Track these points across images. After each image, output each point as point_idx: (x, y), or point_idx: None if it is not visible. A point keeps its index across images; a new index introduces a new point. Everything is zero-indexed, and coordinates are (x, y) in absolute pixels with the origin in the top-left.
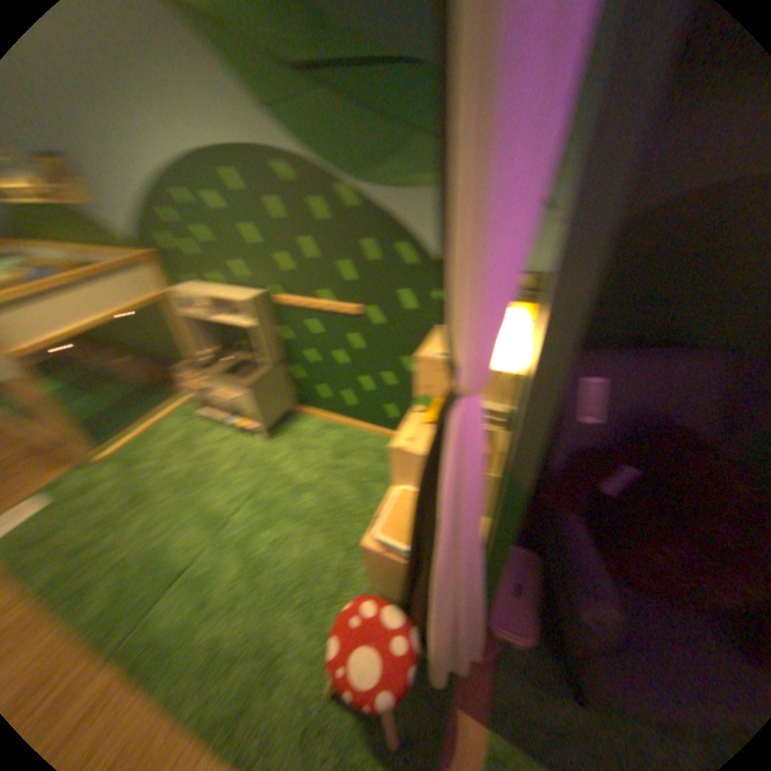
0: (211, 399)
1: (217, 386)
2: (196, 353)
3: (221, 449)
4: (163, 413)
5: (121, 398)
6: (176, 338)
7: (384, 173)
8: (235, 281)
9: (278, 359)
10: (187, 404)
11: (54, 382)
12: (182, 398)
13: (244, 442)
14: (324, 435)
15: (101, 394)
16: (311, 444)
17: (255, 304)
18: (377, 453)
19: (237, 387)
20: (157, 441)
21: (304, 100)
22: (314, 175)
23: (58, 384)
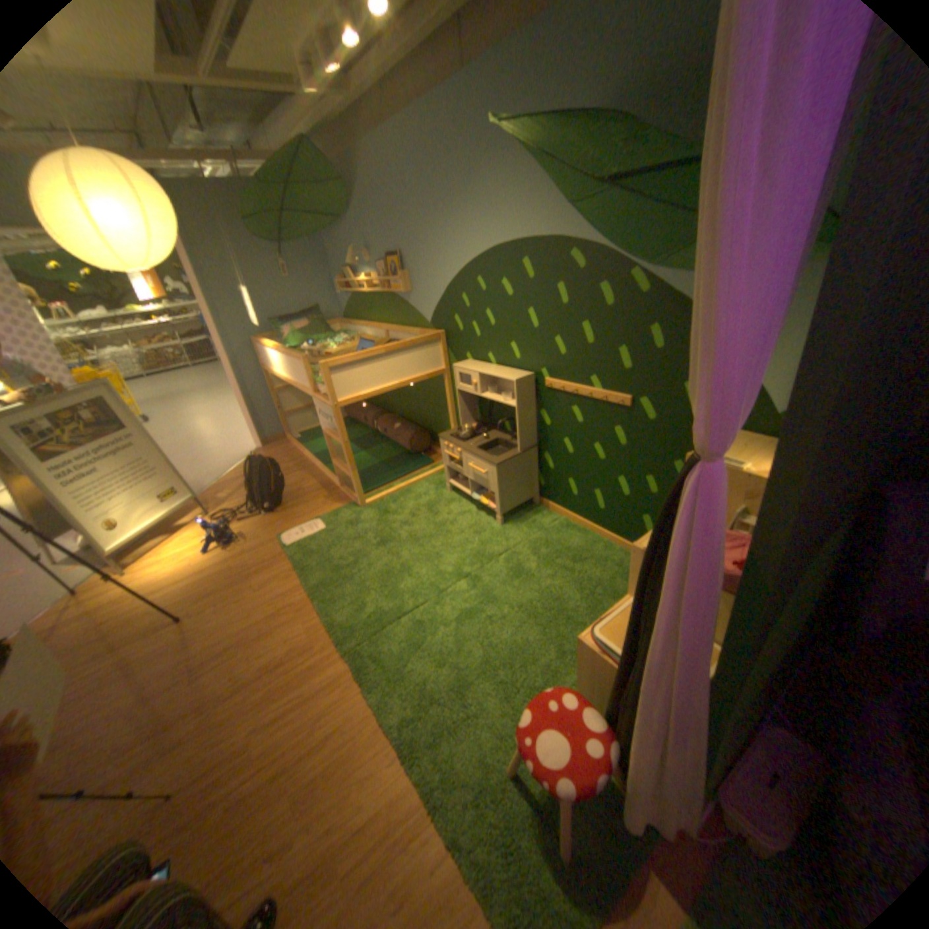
0: (465, 471)
1: (474, 458)
2: (462, 427)
3: (463, 520)
4: (422, 477)
5: (393, 458)
6: (448, 411)
7: (689, 257)
8: (512, 362)
9: (535, 443)
10: (442, 474)
11: (351, 436)
12: (439, 468)
13: (483, 520)
14: (565, 534)
15: (380, 452)
16: (549, 539)
17: (525, 385)
18: (622, 569)
19: (491, 462)
20: (413, 500)
21: (615, 194)
22: (612, 261)
23: (353, 437)
